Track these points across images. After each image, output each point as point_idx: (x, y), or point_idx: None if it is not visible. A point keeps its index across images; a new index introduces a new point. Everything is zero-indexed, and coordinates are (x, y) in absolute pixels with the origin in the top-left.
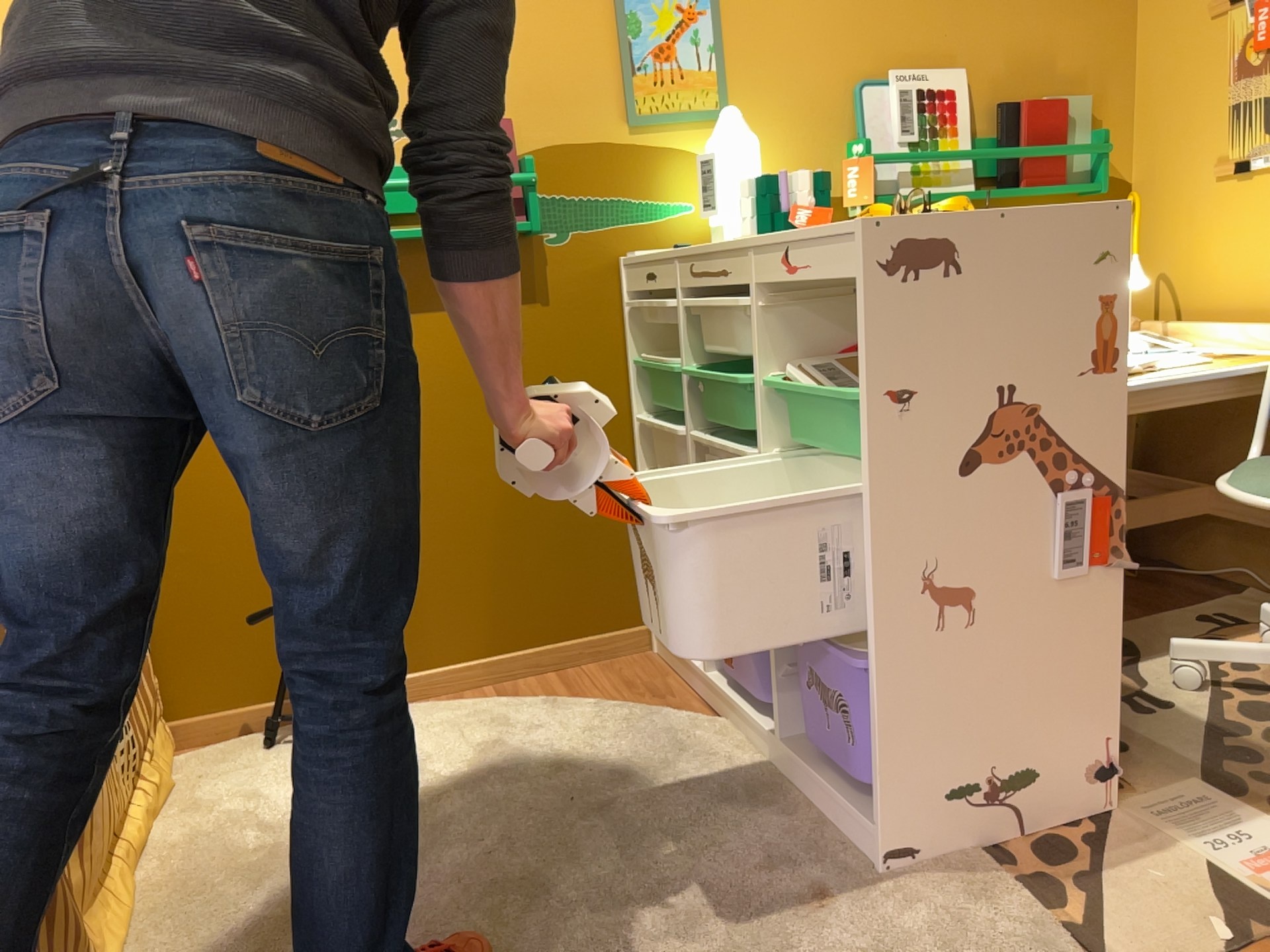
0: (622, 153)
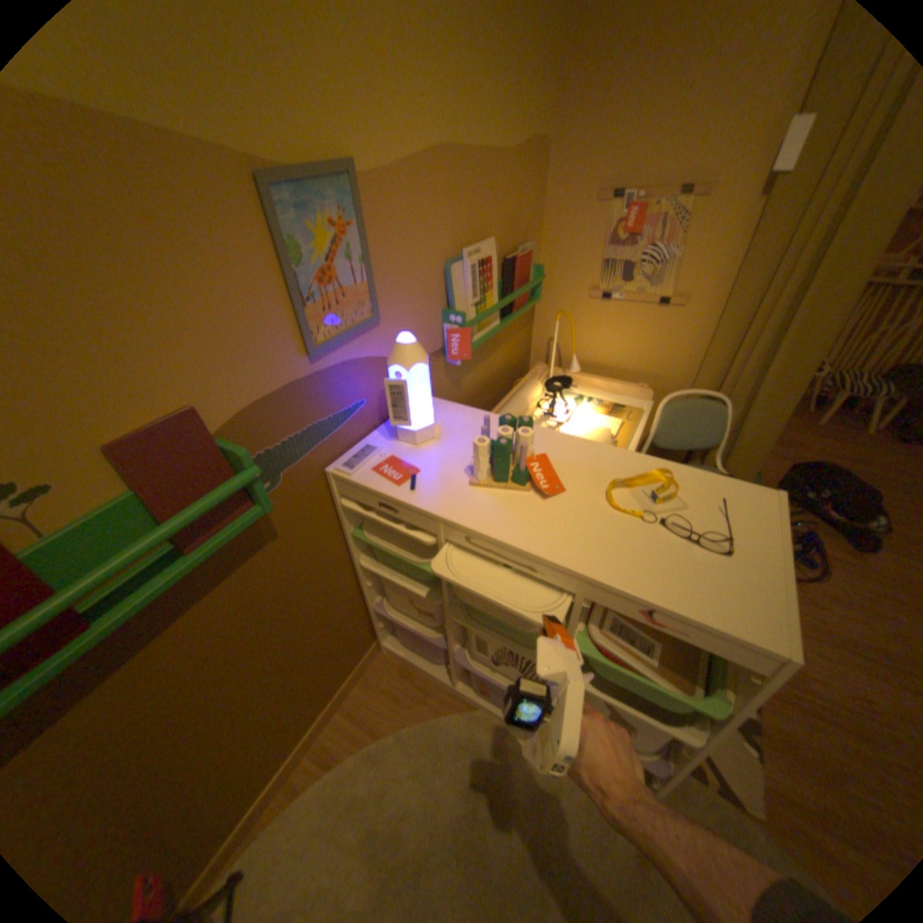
0: (308, 384)
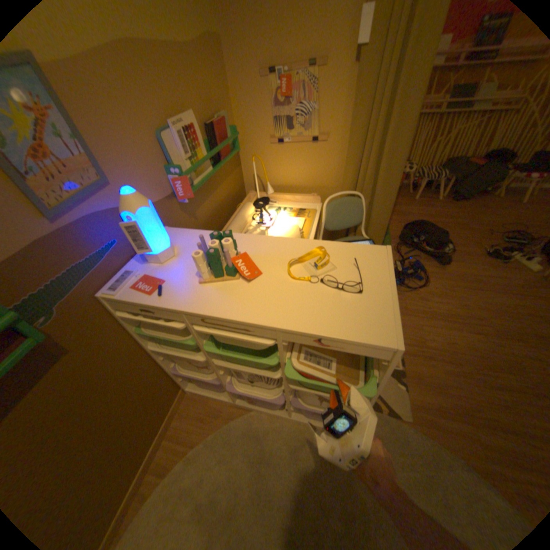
0: (54, 238)
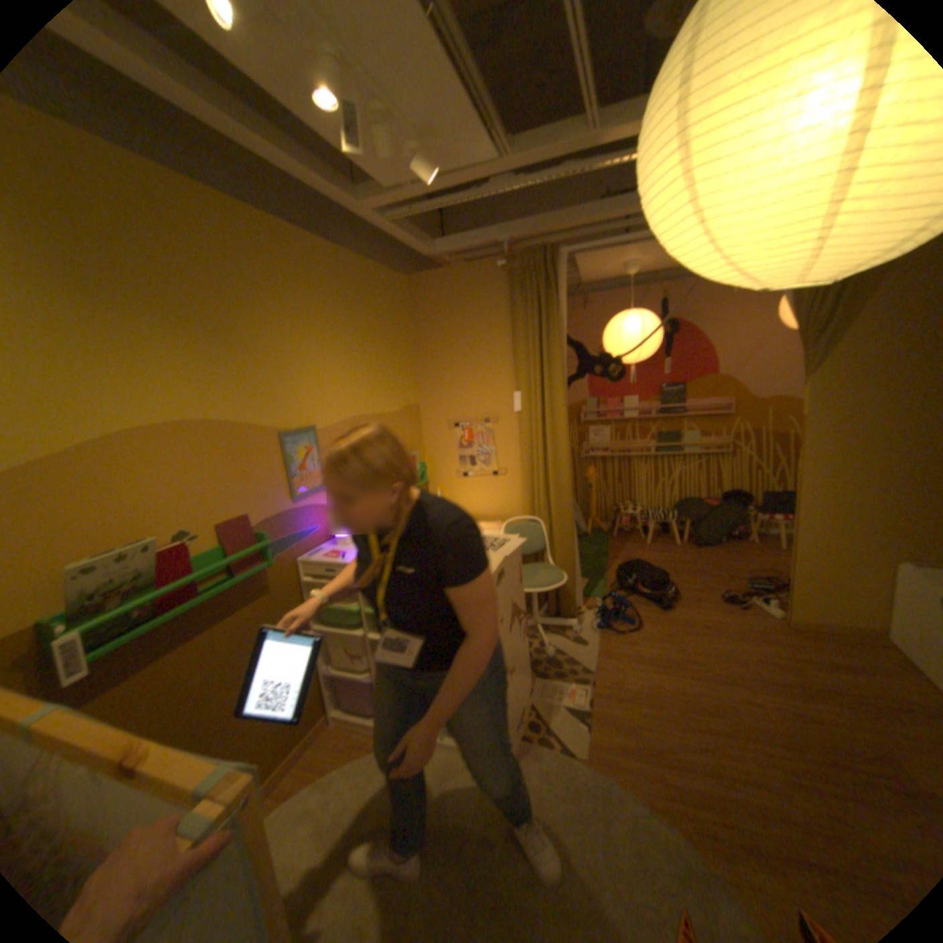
0: (290, 515)
